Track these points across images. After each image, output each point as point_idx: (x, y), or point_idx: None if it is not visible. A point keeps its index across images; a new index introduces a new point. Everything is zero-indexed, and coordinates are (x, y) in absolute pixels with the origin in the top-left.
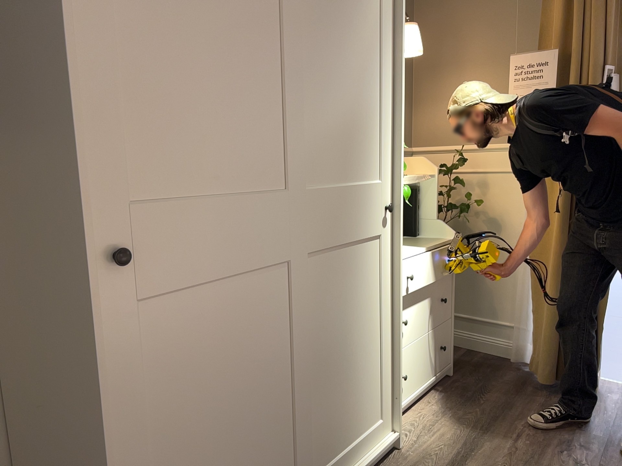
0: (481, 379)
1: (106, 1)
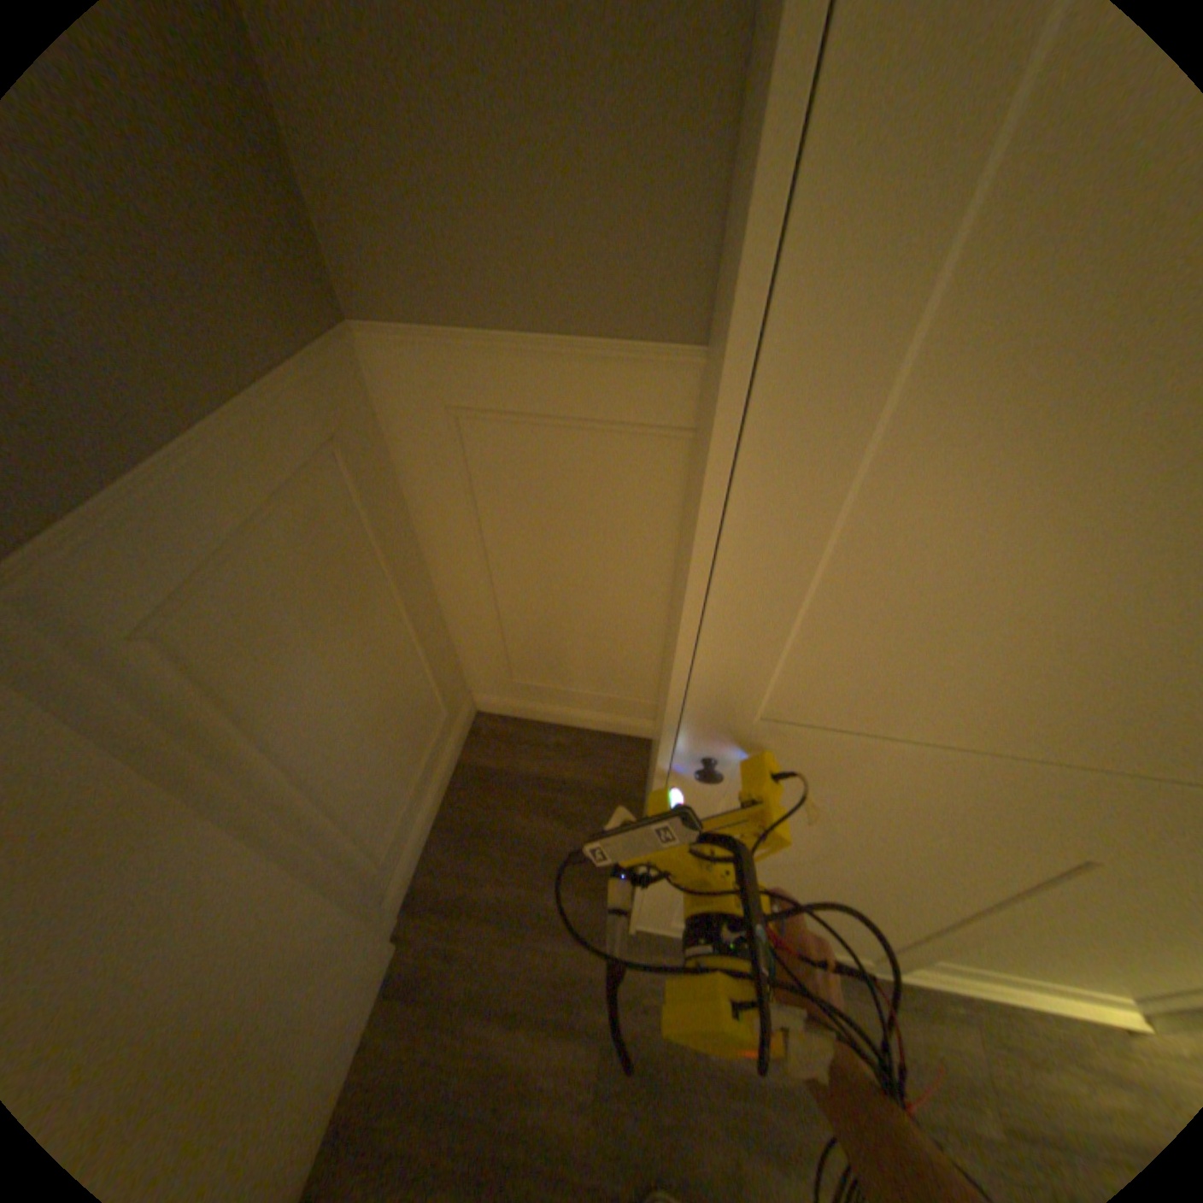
0: None
1: (870, 367)
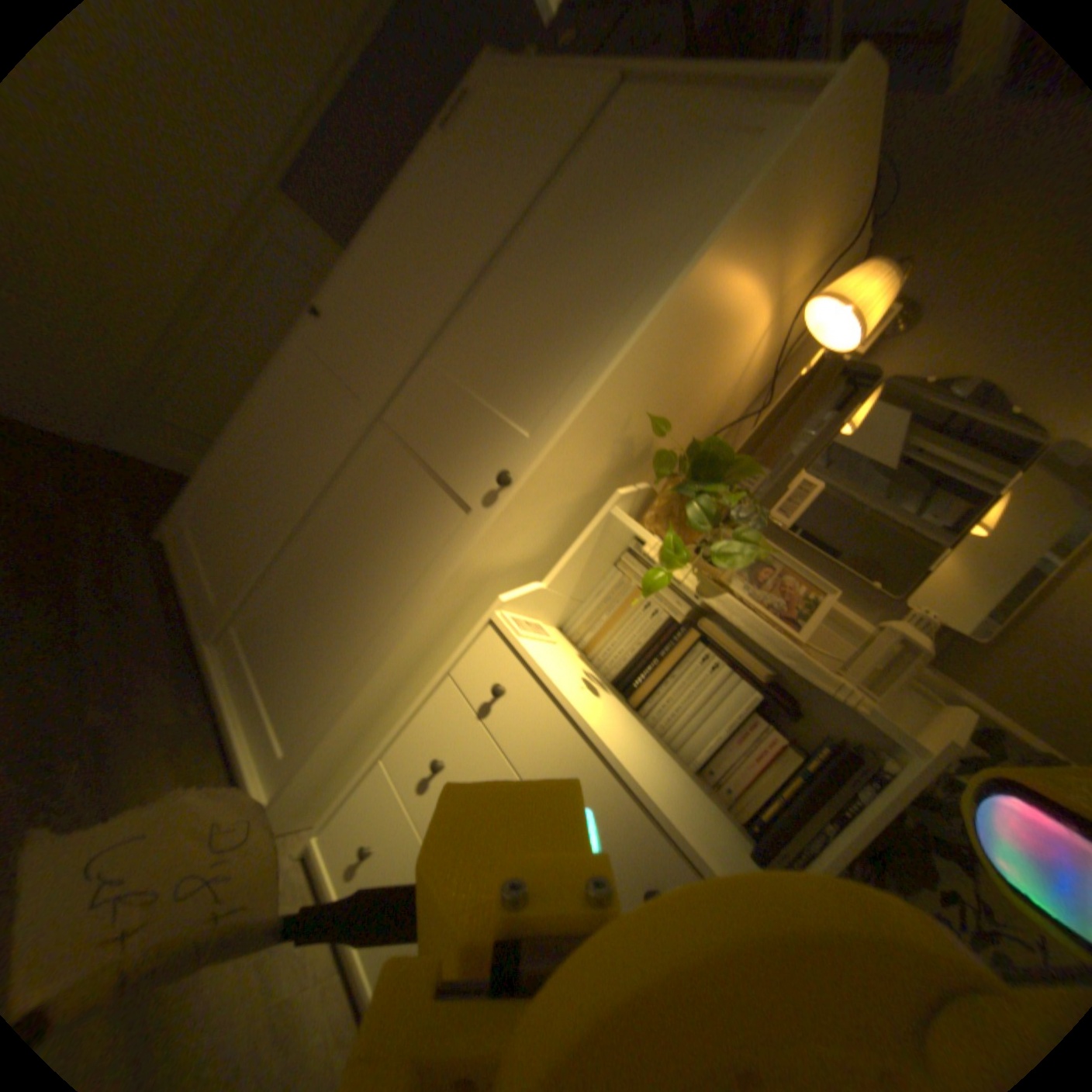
0: None
1: (400, 186)
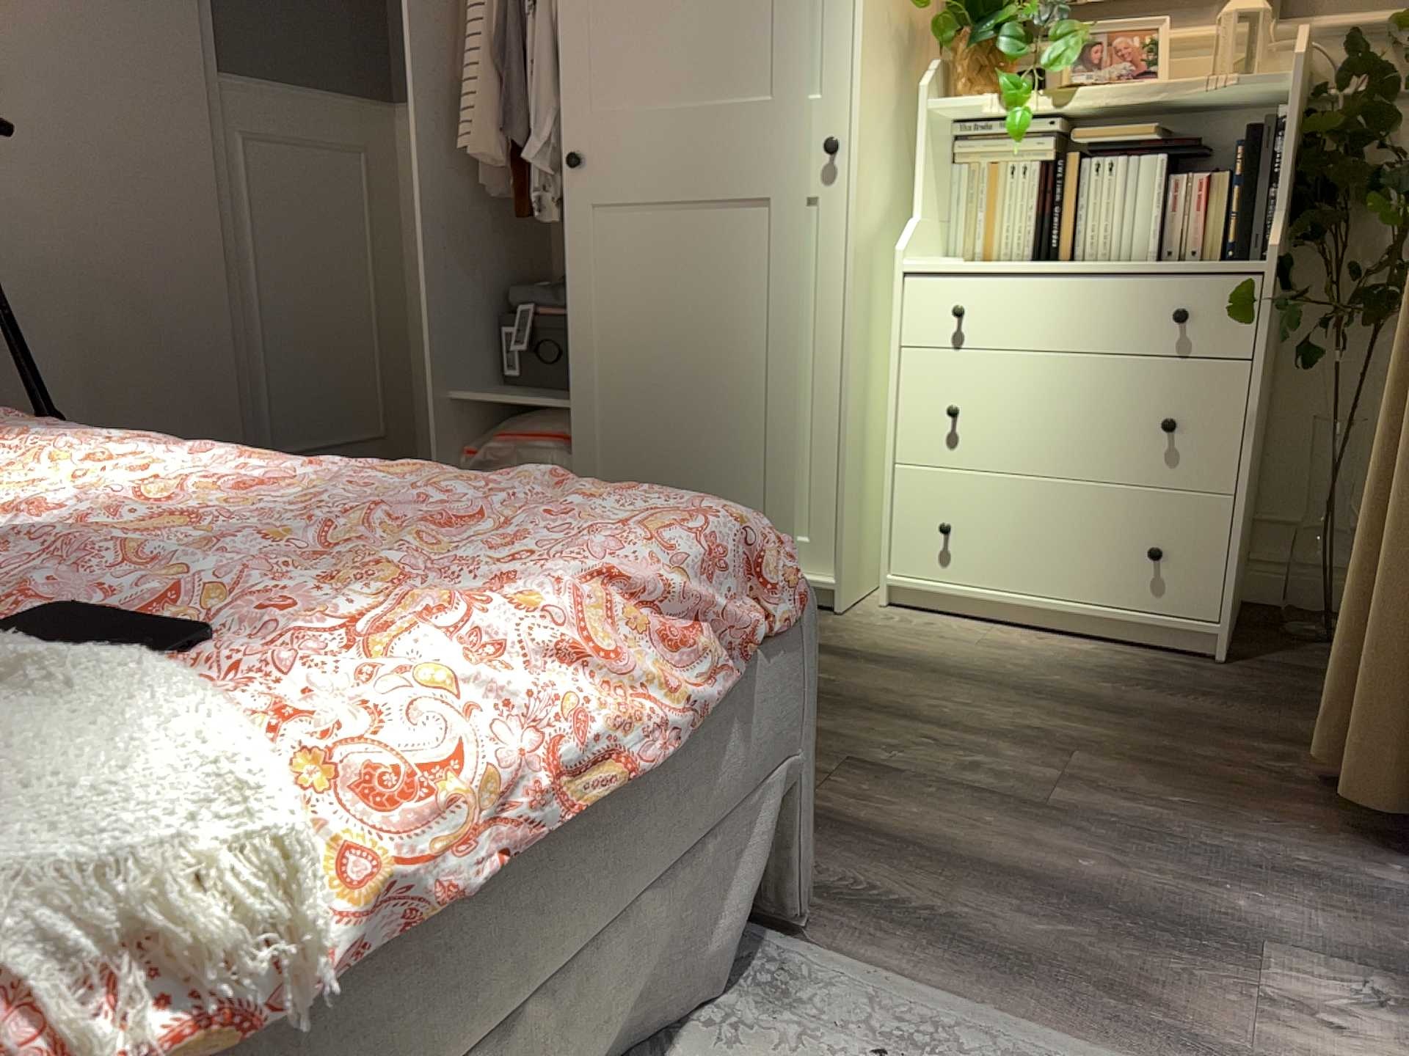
0: (1261, 697)
1: None
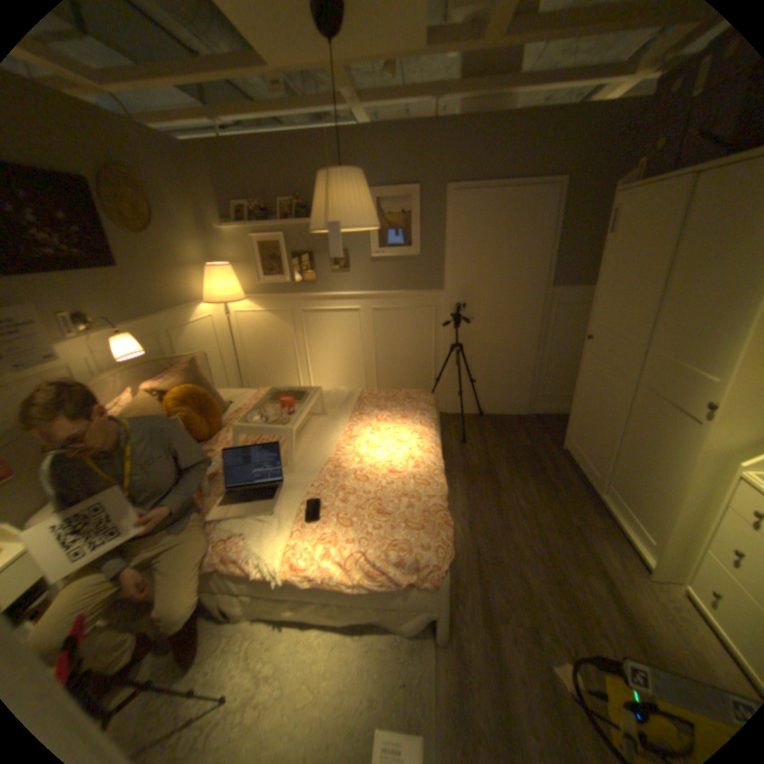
0: None
1: (607, 268)
